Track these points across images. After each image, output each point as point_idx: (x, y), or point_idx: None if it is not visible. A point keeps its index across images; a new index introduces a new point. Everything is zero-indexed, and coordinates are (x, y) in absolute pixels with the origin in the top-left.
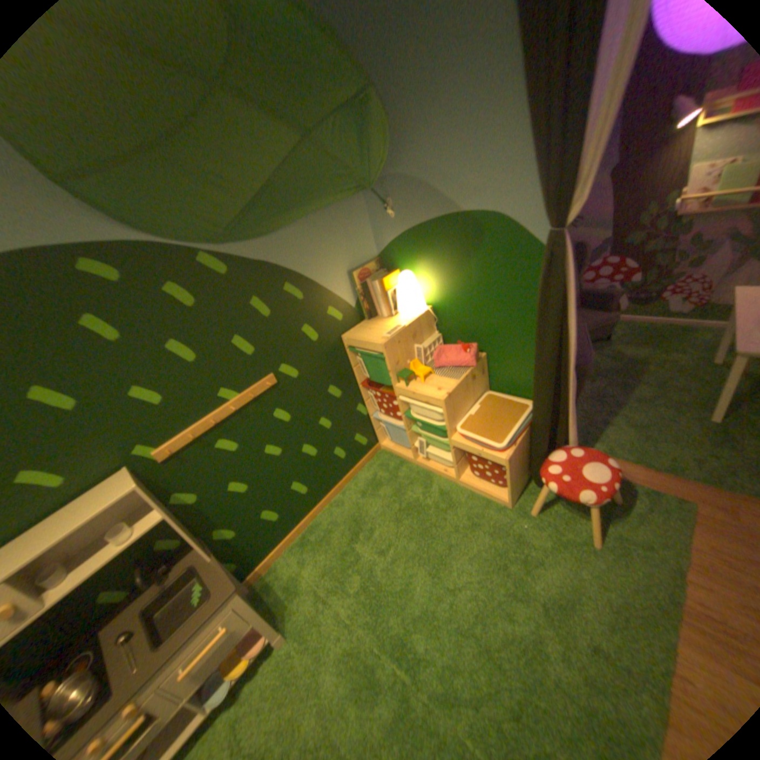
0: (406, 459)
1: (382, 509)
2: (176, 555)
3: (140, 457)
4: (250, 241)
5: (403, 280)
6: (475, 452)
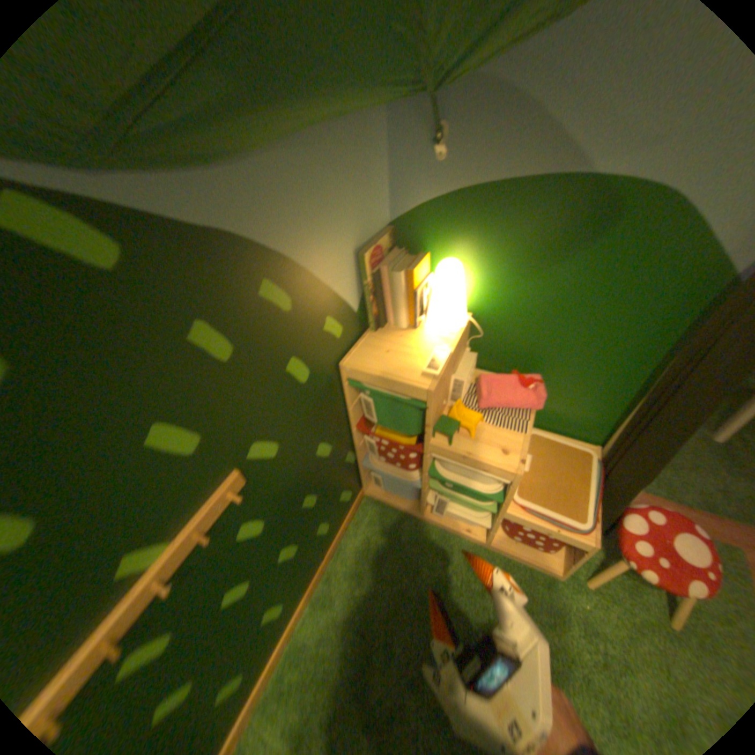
0: (407, 511)
1: (395, 602)
2: None
3: None
4: (190, 167)
5: (450, 273)
6: (545, 530)
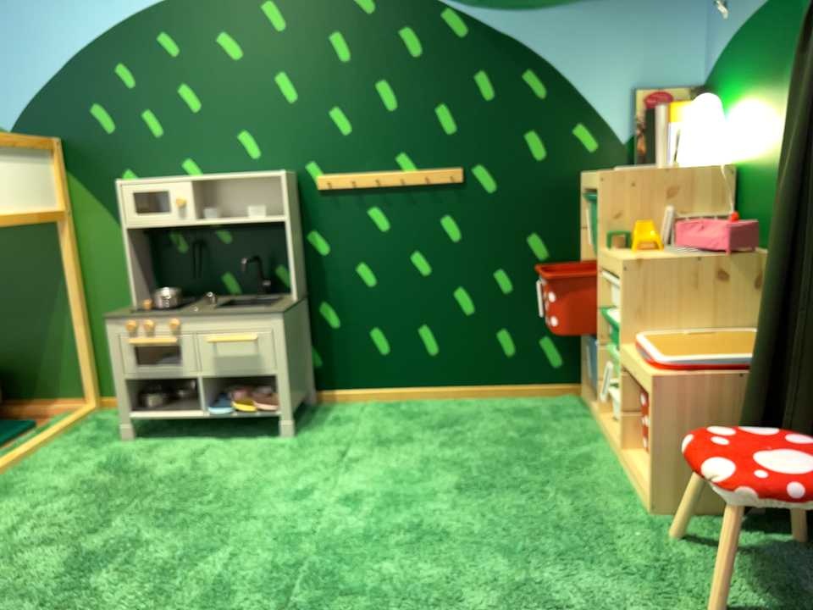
0: (595, 415)
1: (497, 430)
2: (284, 293)
3: (308, 173)
4: (504, 9)
5: (698, 105)
6: (636, 369)
